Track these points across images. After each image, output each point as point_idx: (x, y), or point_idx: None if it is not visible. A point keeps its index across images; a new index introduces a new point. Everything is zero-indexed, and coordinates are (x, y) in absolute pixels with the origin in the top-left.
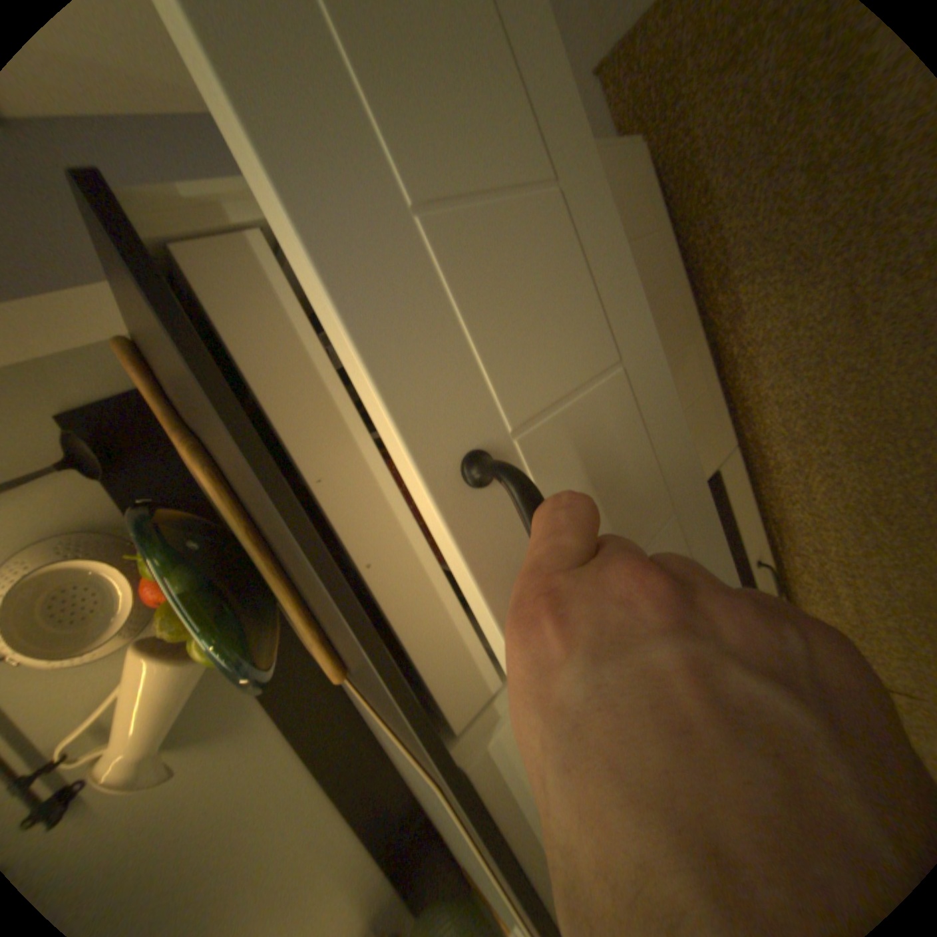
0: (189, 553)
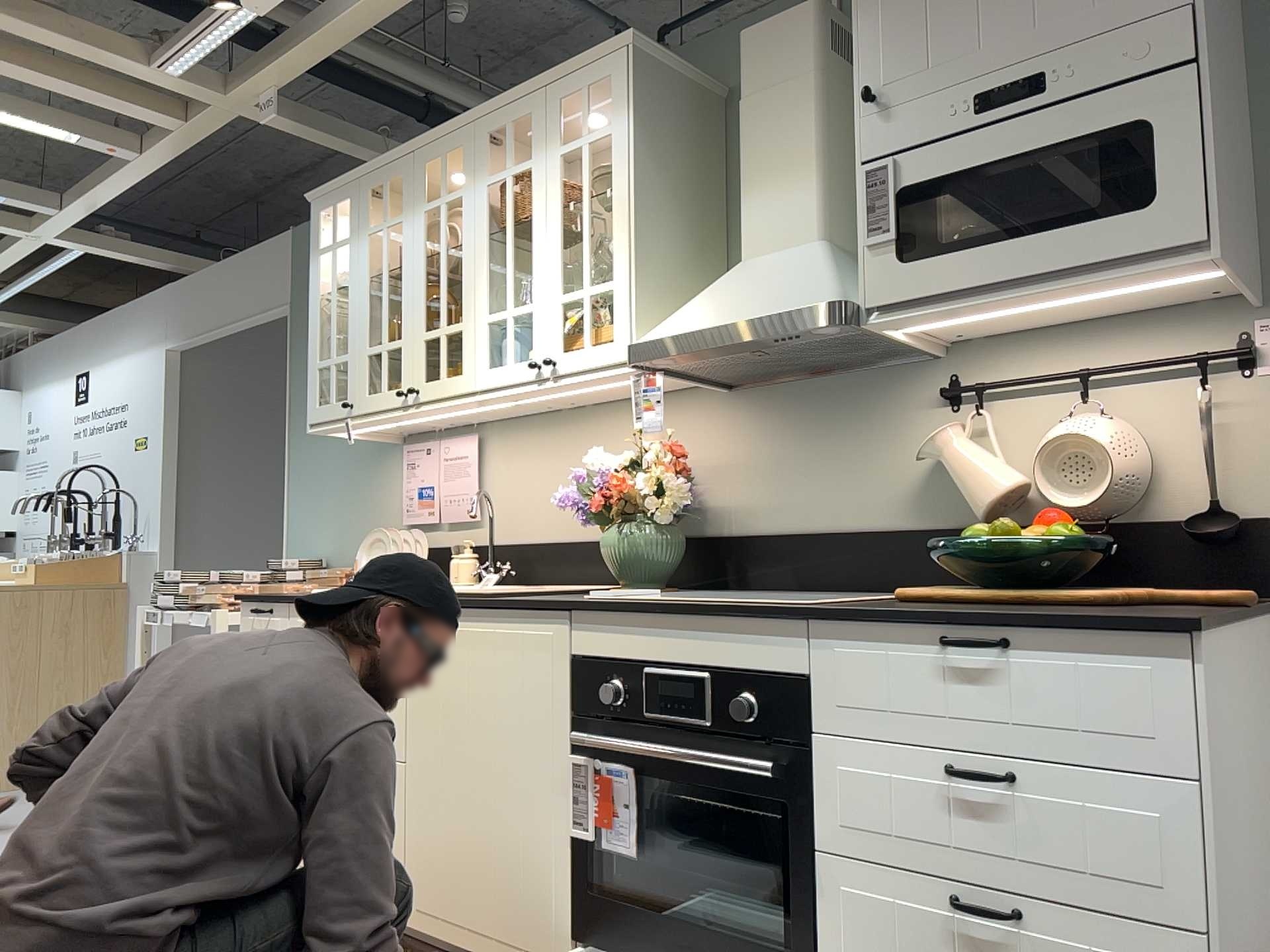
0: (1061, 547)
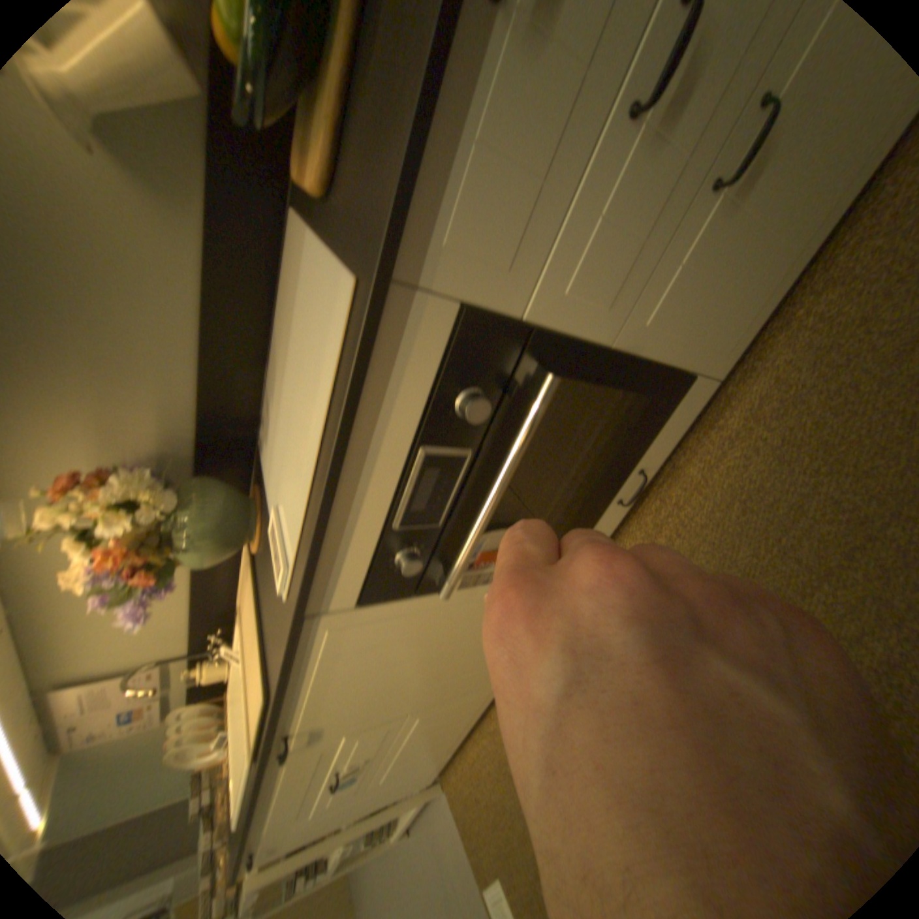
0: None
